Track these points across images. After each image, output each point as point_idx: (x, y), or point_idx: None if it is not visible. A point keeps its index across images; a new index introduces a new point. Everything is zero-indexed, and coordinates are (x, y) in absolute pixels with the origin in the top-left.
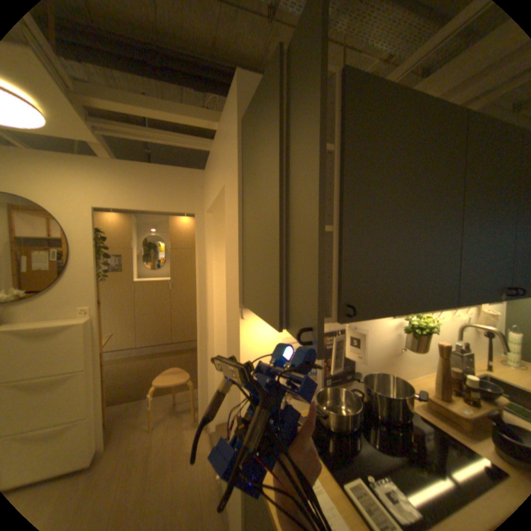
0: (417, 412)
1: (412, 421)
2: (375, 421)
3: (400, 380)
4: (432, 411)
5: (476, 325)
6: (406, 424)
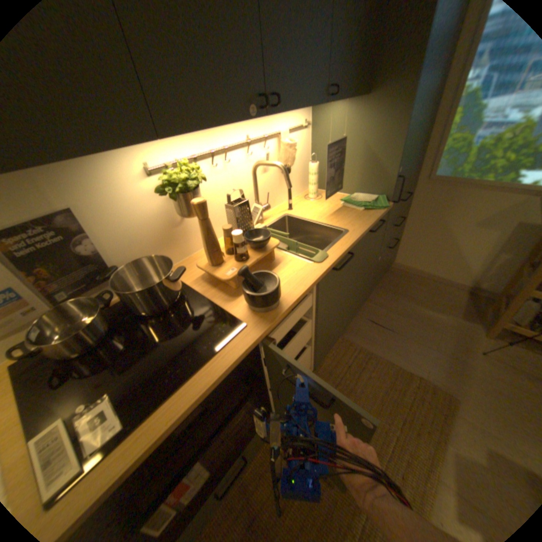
0: (192, 286)
1: (181, 300)
2: (134, 318)
3: (165, 259)
4: (209, 278)
5: (263, 163)
6: (170, 307)
